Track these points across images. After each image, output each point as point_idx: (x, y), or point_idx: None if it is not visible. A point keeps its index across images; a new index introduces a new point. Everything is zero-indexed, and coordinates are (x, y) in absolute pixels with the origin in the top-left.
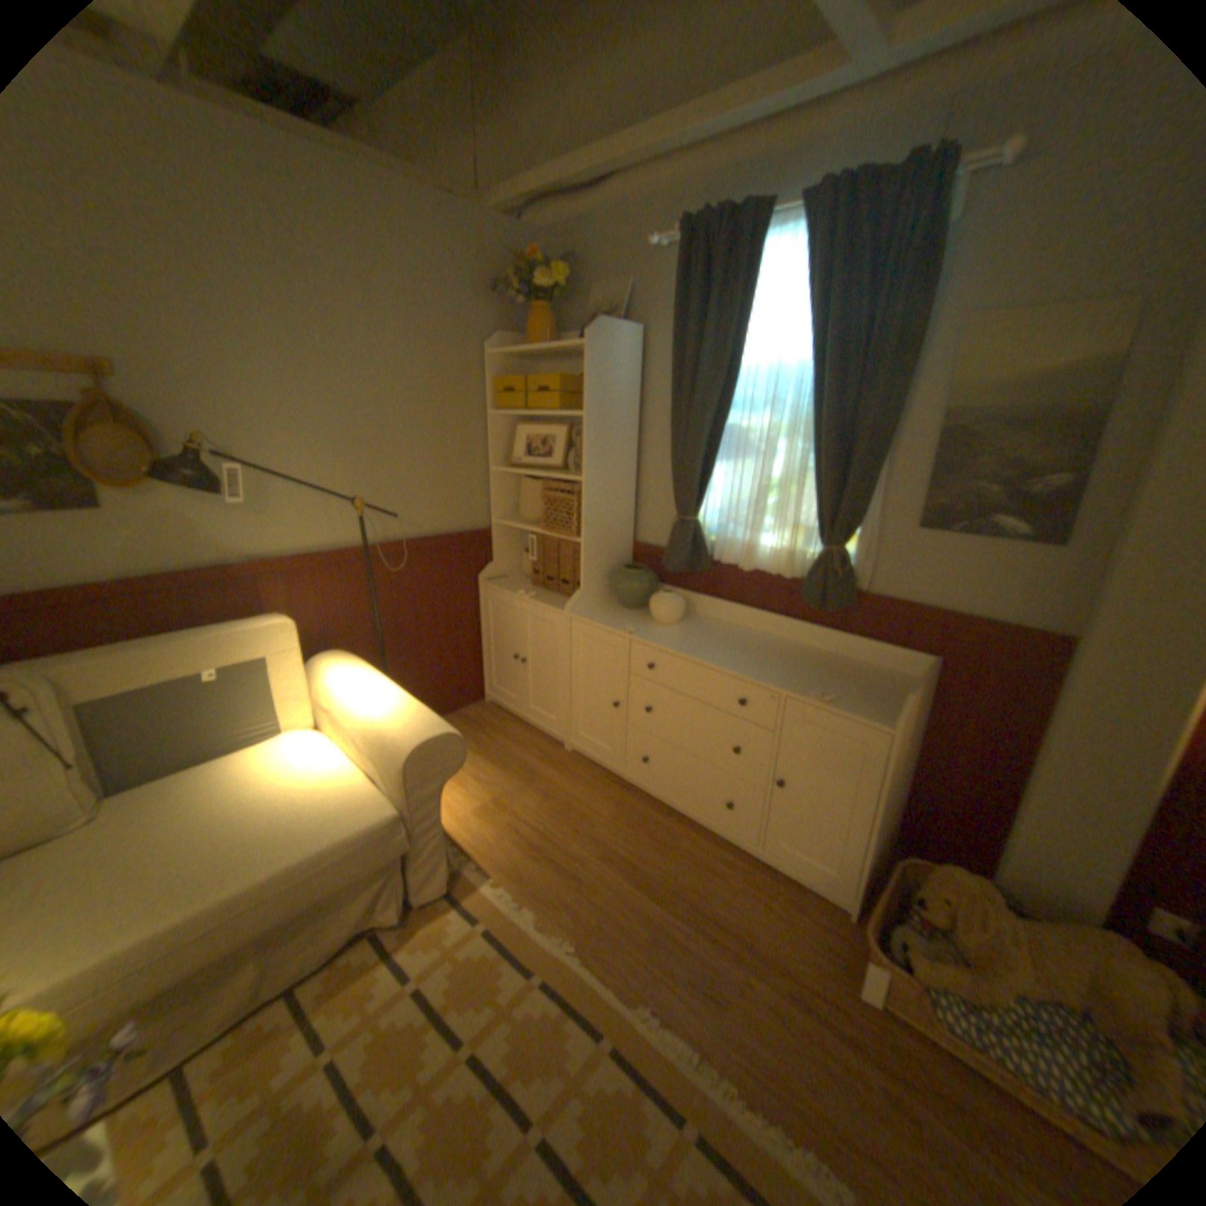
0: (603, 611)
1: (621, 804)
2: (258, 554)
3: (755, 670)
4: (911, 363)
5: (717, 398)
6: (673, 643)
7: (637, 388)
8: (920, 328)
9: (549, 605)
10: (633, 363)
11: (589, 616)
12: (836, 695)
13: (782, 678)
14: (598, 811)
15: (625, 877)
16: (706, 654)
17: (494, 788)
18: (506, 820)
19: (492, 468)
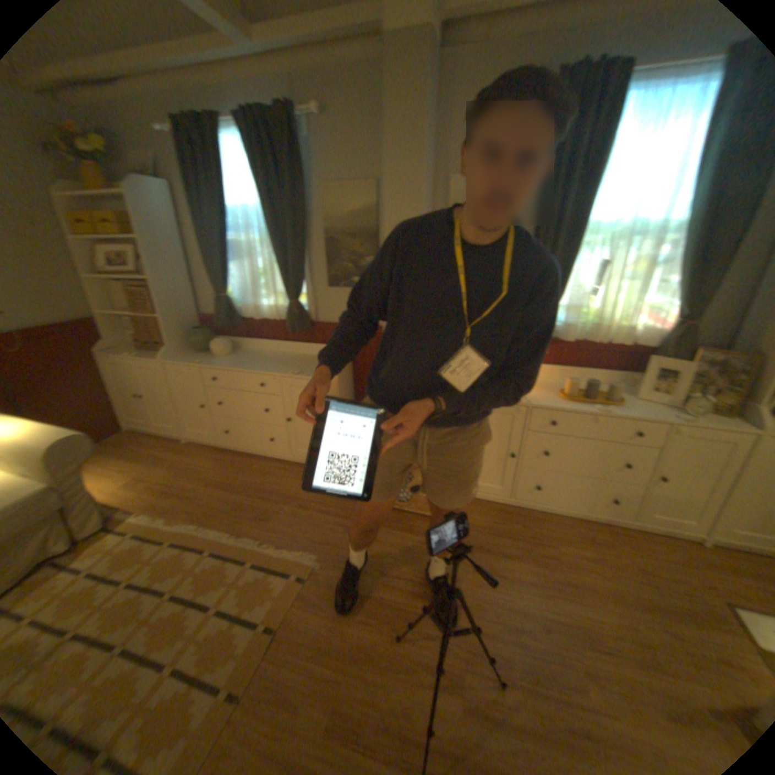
0: (182, 356)
1: (217, 460)
2: None
3: (264, 368)
4: (301, 207)
5: (217, 225)
6: (222, 365)
7: (172, 219)
8: (299, 190)
9: (145, 359)
10: (163, 204)
11: (172, 360)
12: (301, 371)
13: (277, 369)
14: (202, 466)
15: (218, 490)
16: (240, 366)
17: (131, 474)
18: (141, 487)
19: (80, 276)
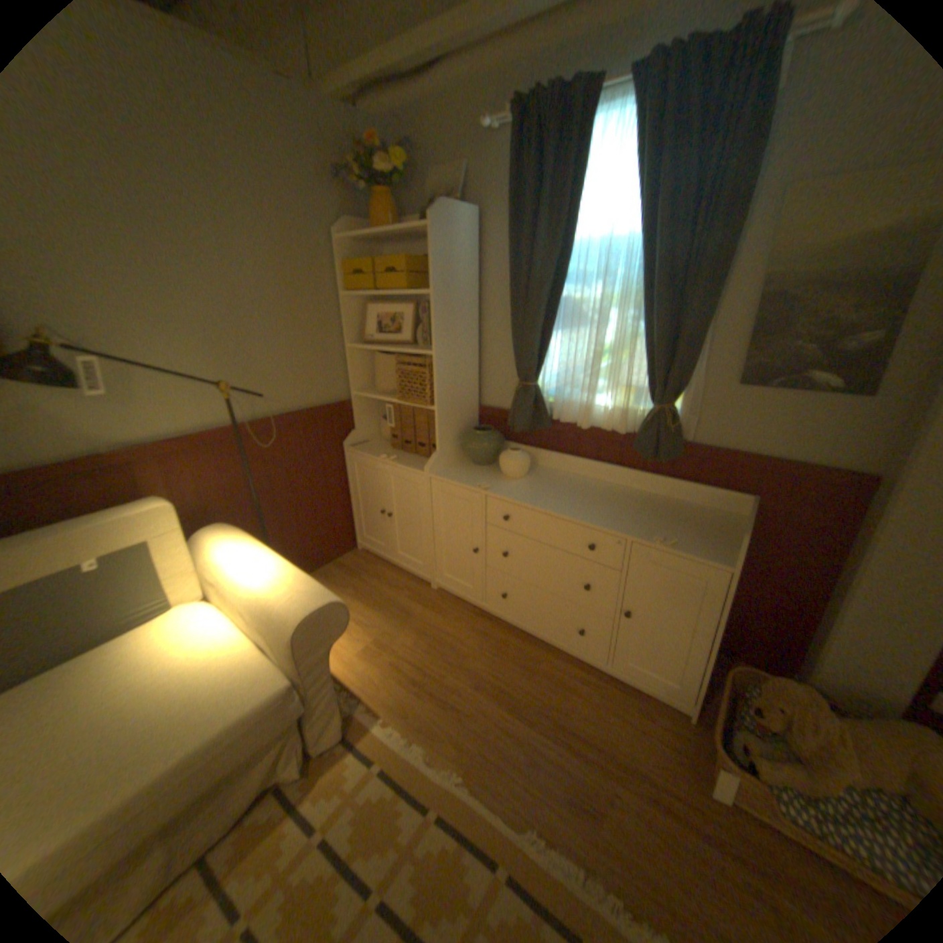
0: (458, 469)
1: (486, 634)
2: (128, 441)
3: (601, 517)
4: (737, 232)
5: (554, 272)
6: (525, 497)
7: (476, 265)
8: (747, 197)
9: (409, 466)
10: (471, 242)
11: (446, 475)
12: (676, 537)
13: (626, 524)
14: (467, 642)
15: (497, 703)
16: (555, 505)
17: (374, 630)
18: (388, 660)
19: (348, 345)
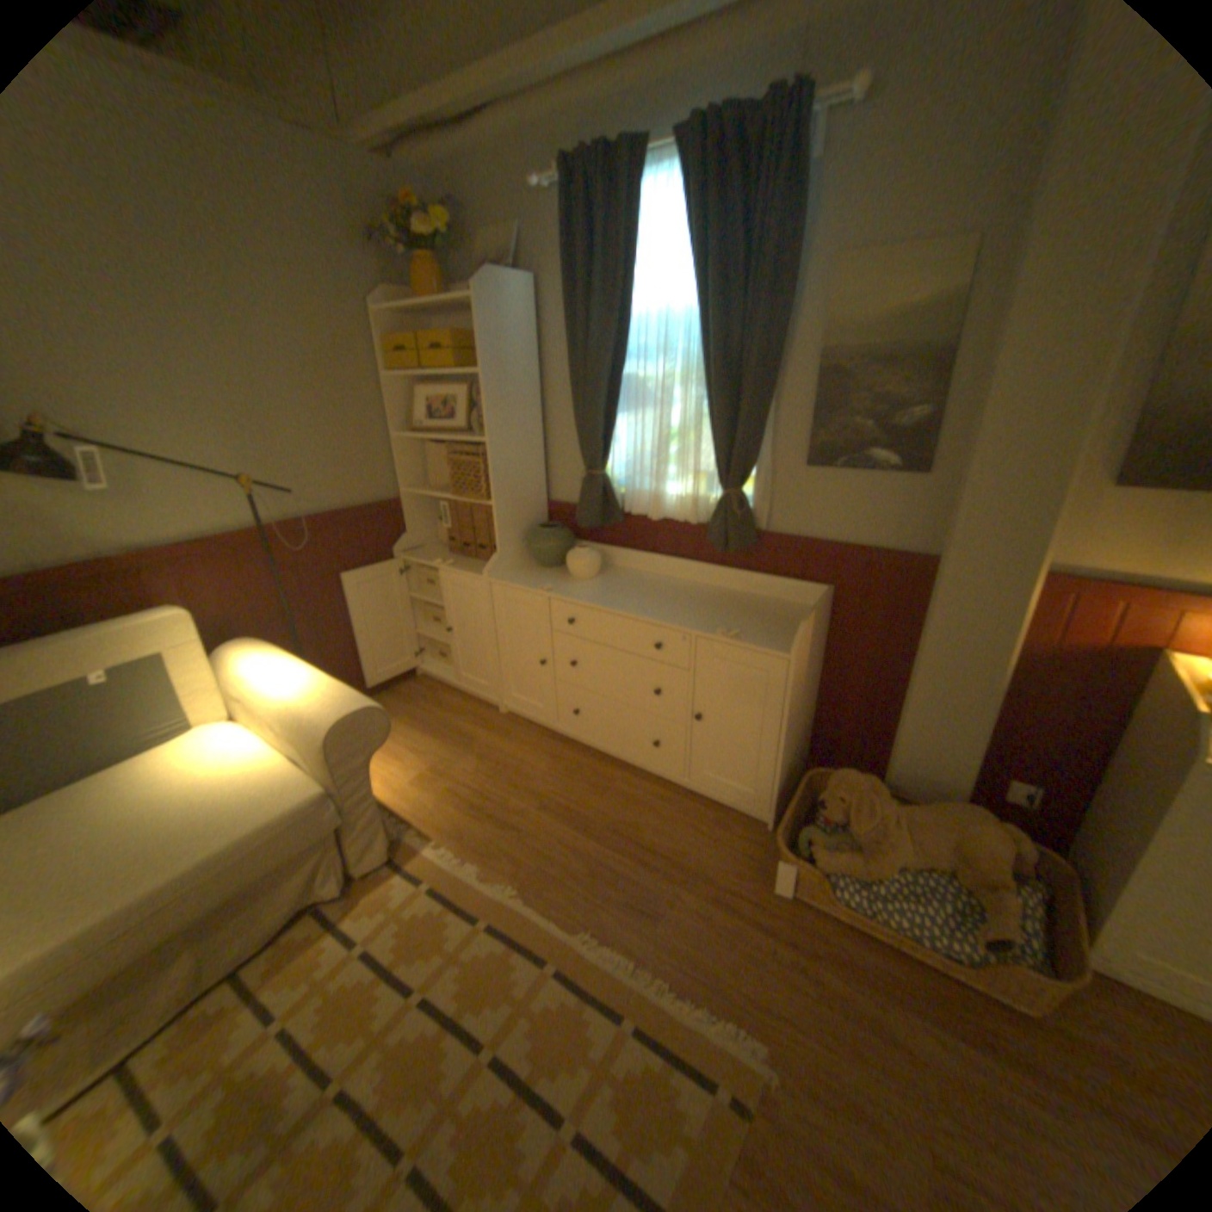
0: (523, 572)
1: (558, 756)
2: (137, 543)
3: (667, 614)
4: (787, 305)
5: (612, 347)
6: (591, 597)
7: (534, 340)
8: (792, 269)
9: (468, 571)
10: (526, 314)
11: (508, 579)
12: (740, 629)
13: (692, 620)
14: (535, 765)
15: (563, 821)
16: (622, 604)
17: (431, 756)
18: (445, 785)
19: (394, 433)
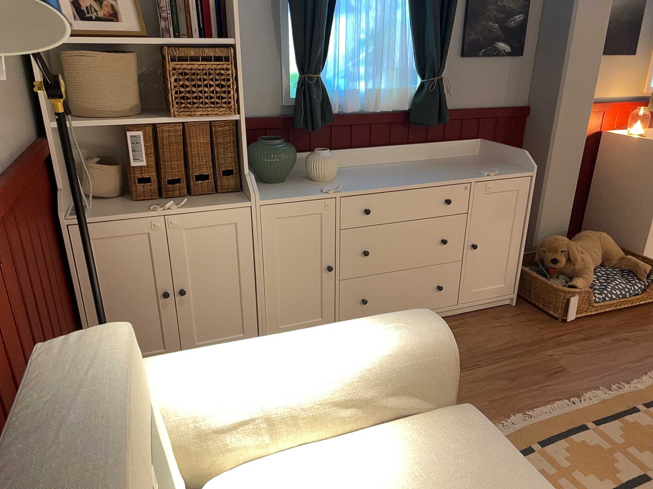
0: (268, 190)
1: None
2: None
3: (438, 177)
4: None
5: None
6: (372, 185)
7: None
8: None
9: (214, 205)
10: None
11: (275, 197)
12: (488, 170)
13: (455, 175)
14: None
15: None
16: (401, 181)
17: None
18: None
19: None
